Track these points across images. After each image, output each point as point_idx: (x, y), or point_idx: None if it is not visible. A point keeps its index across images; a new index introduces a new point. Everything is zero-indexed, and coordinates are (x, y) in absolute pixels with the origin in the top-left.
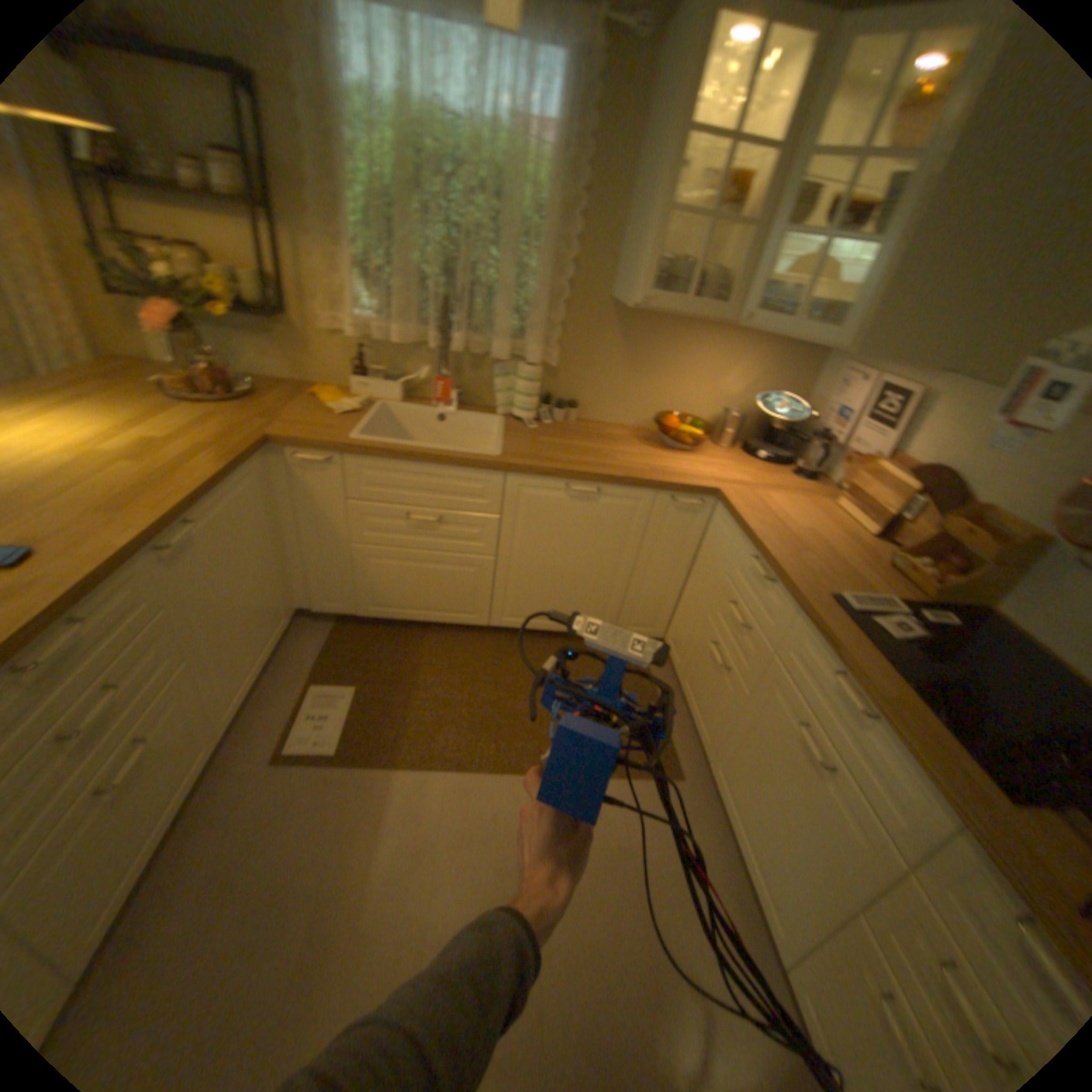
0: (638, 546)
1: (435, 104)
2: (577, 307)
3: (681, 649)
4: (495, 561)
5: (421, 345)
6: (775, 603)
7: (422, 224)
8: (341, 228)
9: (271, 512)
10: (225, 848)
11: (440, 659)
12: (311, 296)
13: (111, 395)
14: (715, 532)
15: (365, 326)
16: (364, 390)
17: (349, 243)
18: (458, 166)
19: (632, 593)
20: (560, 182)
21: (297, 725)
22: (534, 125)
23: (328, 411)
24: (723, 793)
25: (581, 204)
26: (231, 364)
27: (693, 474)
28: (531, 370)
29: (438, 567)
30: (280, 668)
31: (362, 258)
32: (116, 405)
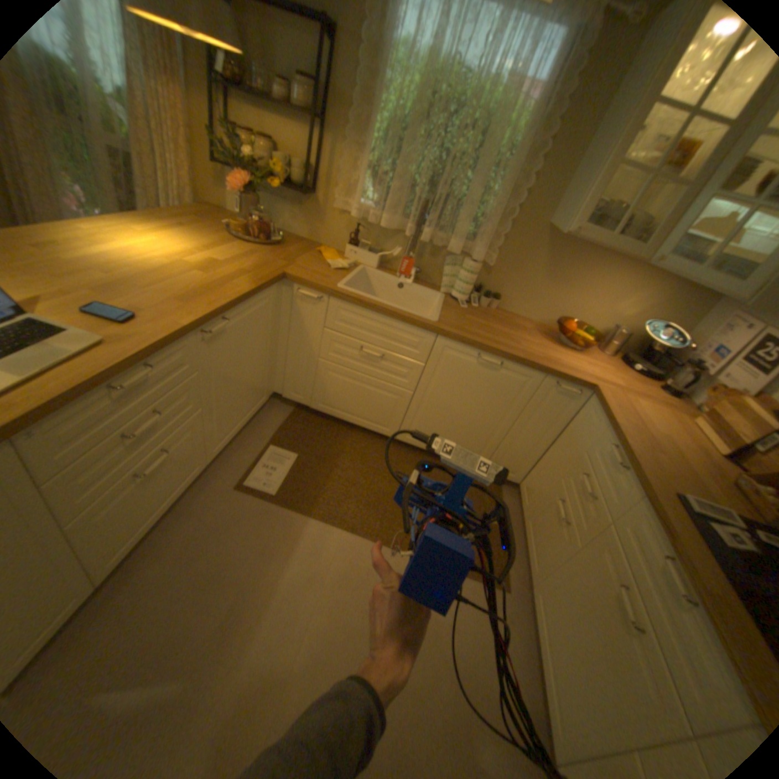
0: (521, 413)
1: (458, 60)
2: (522, 225)
3: (533, 497)
4: (413, 395)
5: (401, 232)
6: (625, 487)
7: (425, 146)
8: (369, 140)
9: (276, 324)
10: (197, 533)
11: (357, 452)
12: (337, 184)
13: (200, 227)
14: (586, 418)
15: (367, 212)
16: (355, 256)
17: (372, 152)
18: (462, 107)
19: (506, 445)
20: (535, 130)
21: (257, 468)
22: (528, 84)
23: (328, 265)
24: (540, 615)
25: (548, 148)
26: (275, 221)
27: (580, 370)
28: (475, 265)
29: (373, 389)
30: (255, 428)
31: (377, 164)
32: (202, 234)
